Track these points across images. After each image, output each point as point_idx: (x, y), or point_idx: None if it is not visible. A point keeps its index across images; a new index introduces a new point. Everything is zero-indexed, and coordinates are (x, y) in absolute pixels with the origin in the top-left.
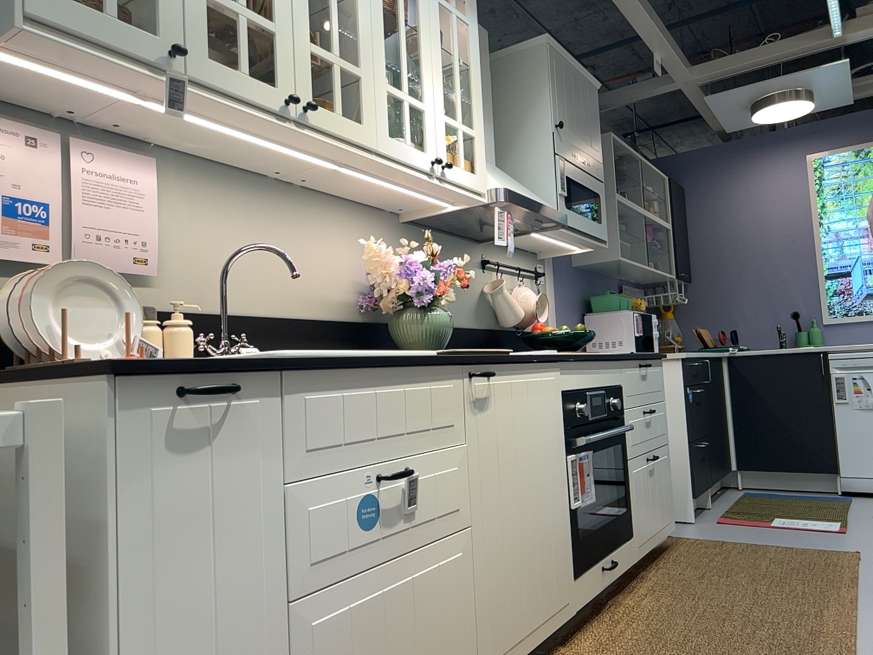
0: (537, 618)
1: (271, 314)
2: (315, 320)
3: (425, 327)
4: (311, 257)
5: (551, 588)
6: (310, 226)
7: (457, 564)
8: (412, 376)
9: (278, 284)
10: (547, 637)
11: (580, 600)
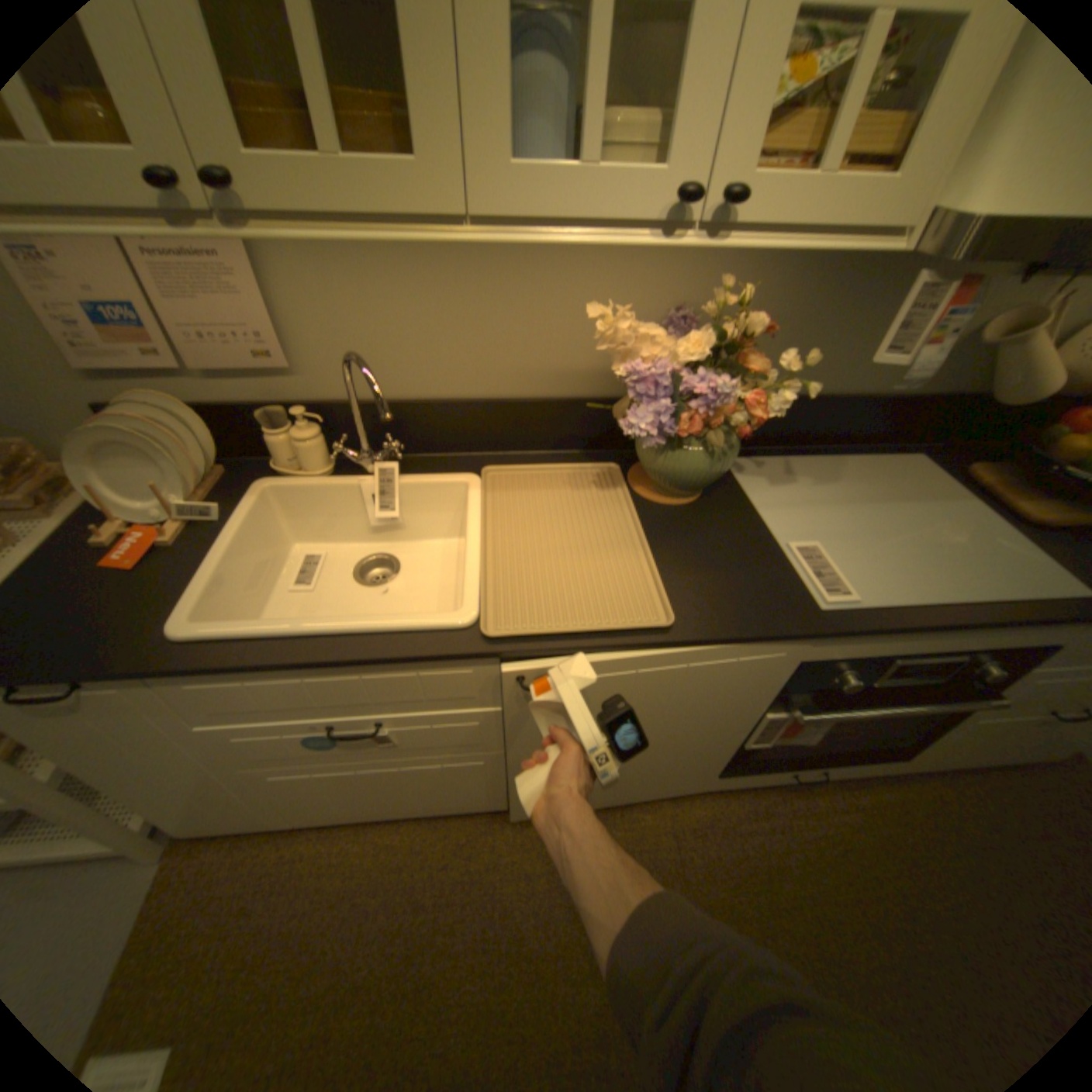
0: (619, 792)
1: (462, 396)
2: (535, 400)
3: (659, 465)
4: (536, 310)
5: (659, 782)
6: (537, 257)
7: (476, 767)
8: (377, 667)
9: (474, 356)
10: (639, 798)
11: (721, 788)
